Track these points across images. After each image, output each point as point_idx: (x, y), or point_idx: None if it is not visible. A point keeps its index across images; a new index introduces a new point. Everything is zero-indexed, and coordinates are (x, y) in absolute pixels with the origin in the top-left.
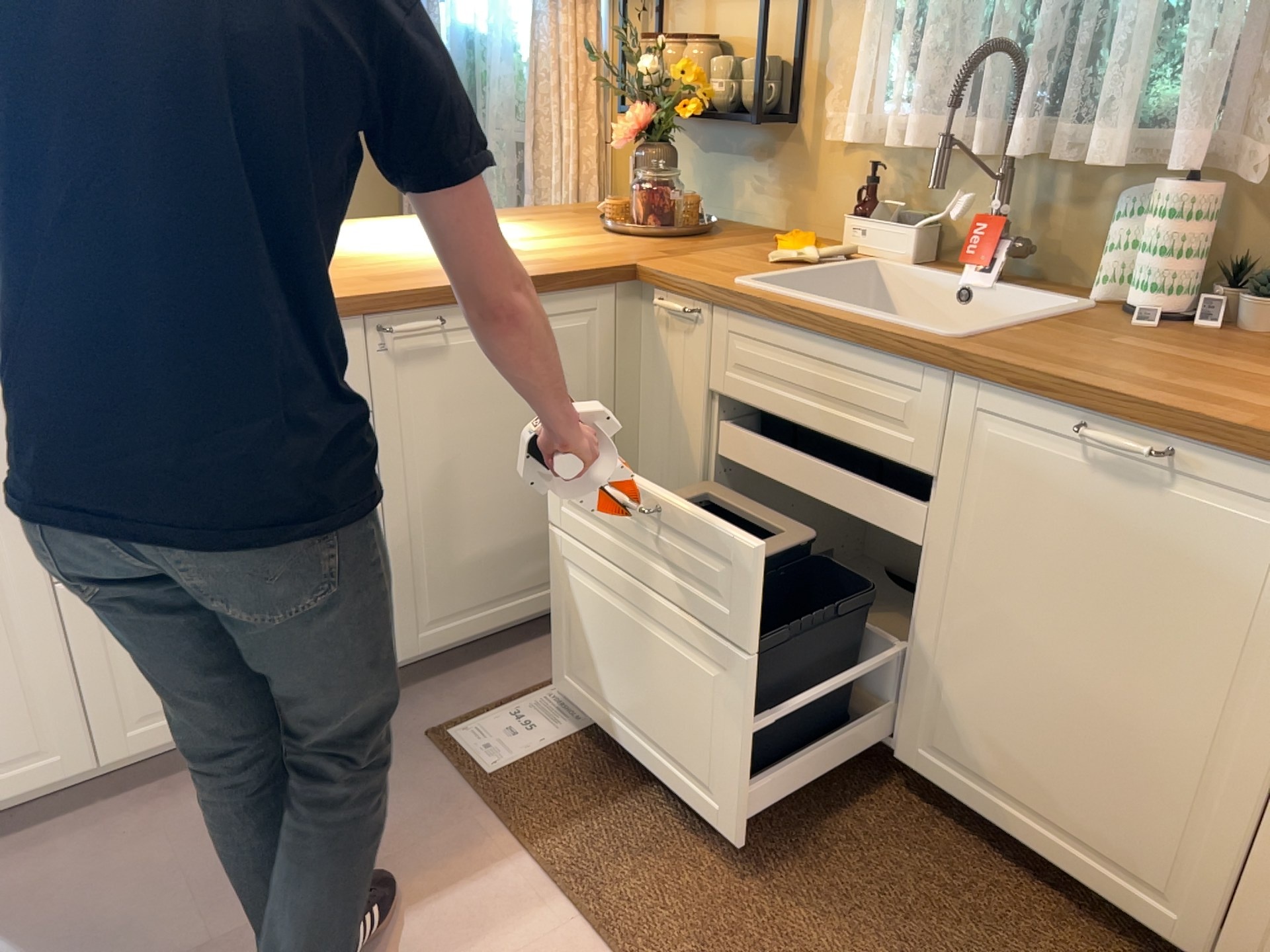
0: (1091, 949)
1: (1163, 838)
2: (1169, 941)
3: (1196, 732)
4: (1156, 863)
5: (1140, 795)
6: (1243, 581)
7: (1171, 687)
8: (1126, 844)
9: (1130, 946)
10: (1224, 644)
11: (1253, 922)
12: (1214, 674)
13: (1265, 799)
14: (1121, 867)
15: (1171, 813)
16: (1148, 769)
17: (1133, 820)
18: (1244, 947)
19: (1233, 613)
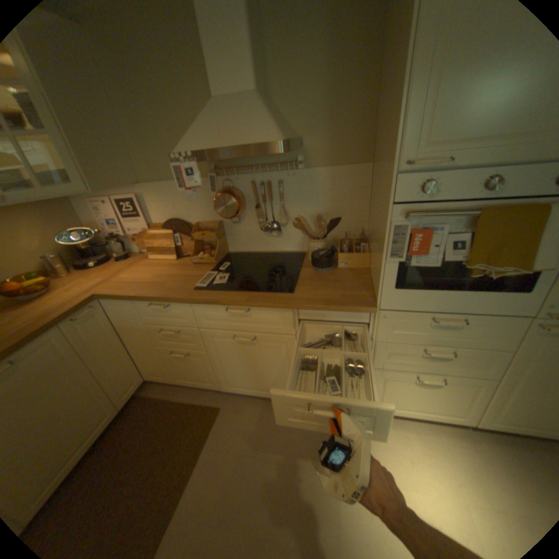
0: (109, 442)
1: (94, 411)
2: (112, 420)
3: (78, 391)
4: (98, 416)
5: (83, 414)
6: (55, 361)
7: (66, 393)
8: (91, 423)
9: (107, 435)
10: (64, 374)
11: (115, 396)
12: (69, 380)
13: (97, 381)
14: (95, 427)
15: (90, 406)
16: (79, 409)
17: (87, 418)
18: (118, 401)
19: (60, 367)
